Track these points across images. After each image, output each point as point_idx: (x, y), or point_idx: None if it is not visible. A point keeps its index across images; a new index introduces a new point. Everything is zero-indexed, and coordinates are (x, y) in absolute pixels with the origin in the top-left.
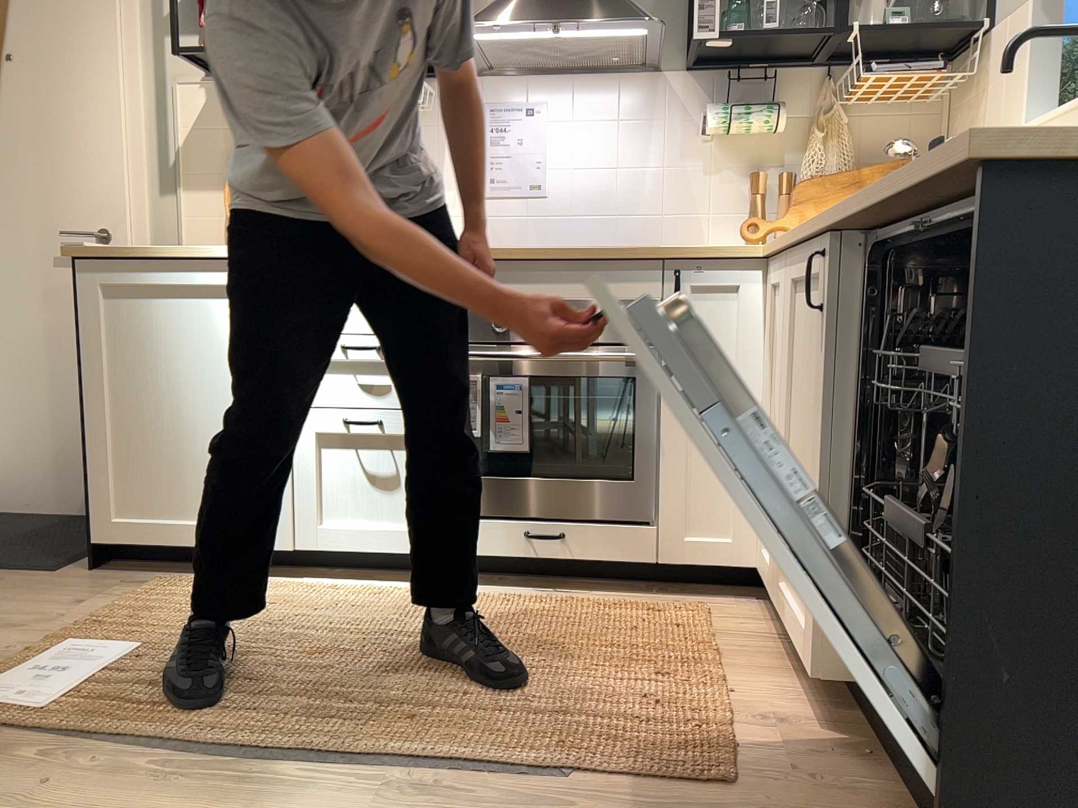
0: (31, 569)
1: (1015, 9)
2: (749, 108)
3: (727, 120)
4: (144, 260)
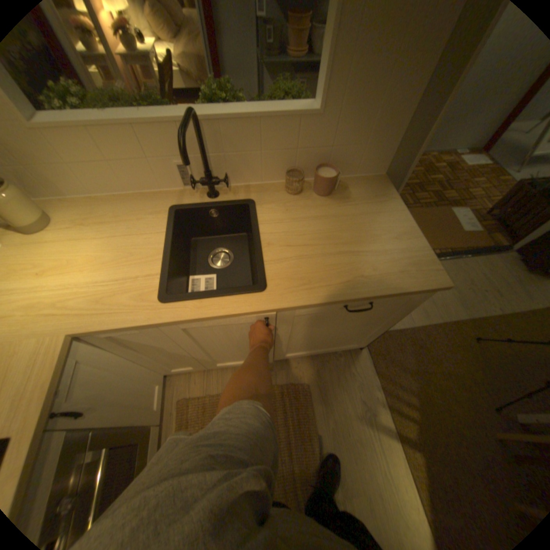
0: None
1: None
2: None
3: None
4: None
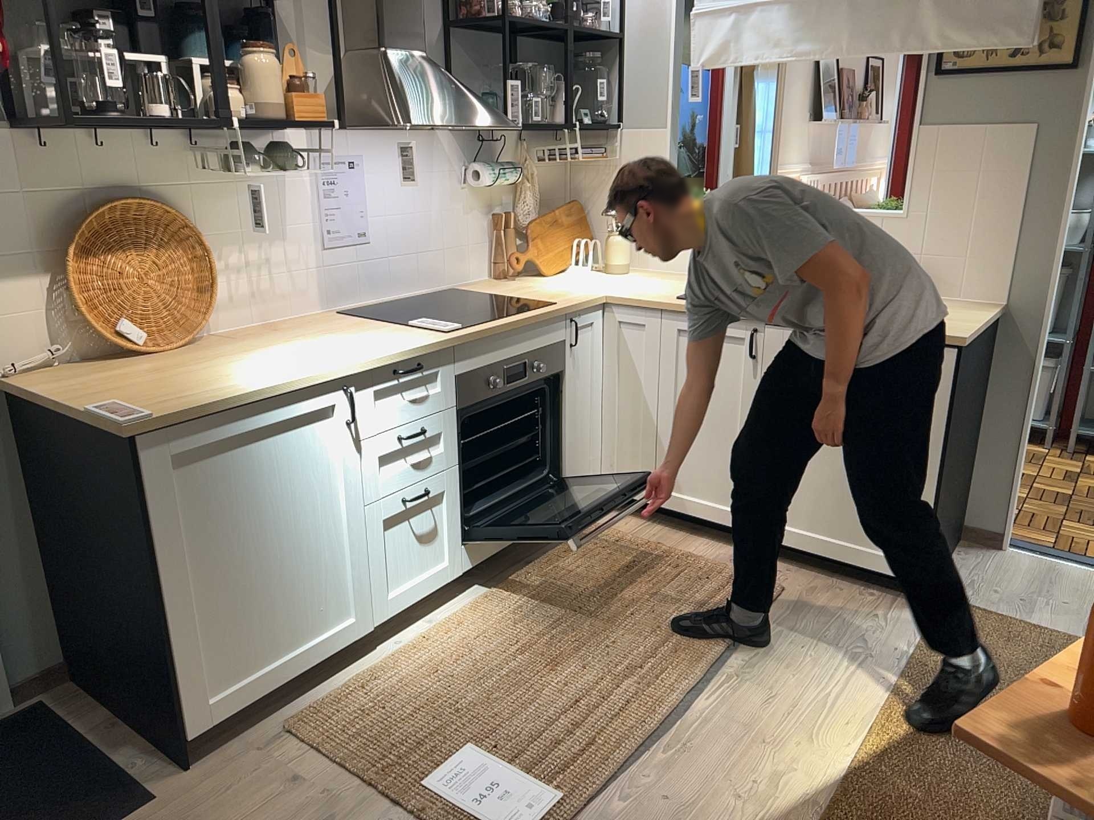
0: (118, 815)
1: (649, 126)
2: (505, 168)
3: (497, 178)
4: (222, 412)
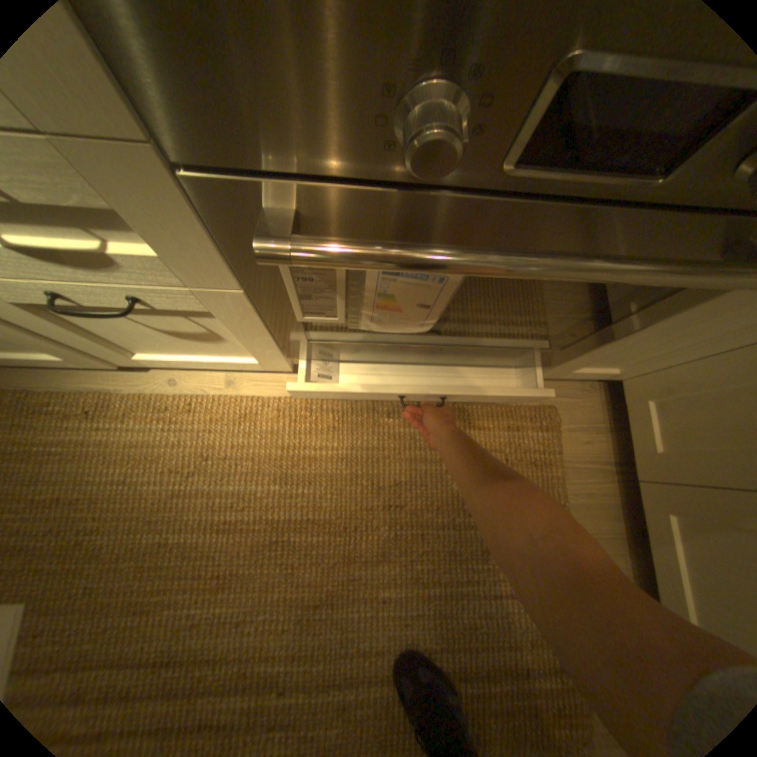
0: None
1: None
2: None
3: None
4: None
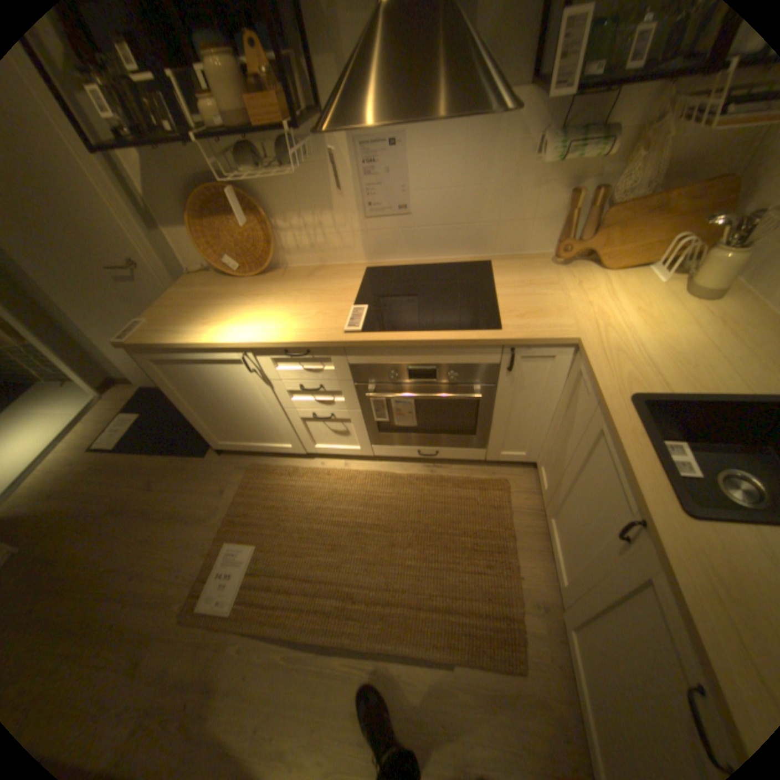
0: (192, 453)
1: None
2: (588, 137)
3: (566, 152)
4: (163, 347)
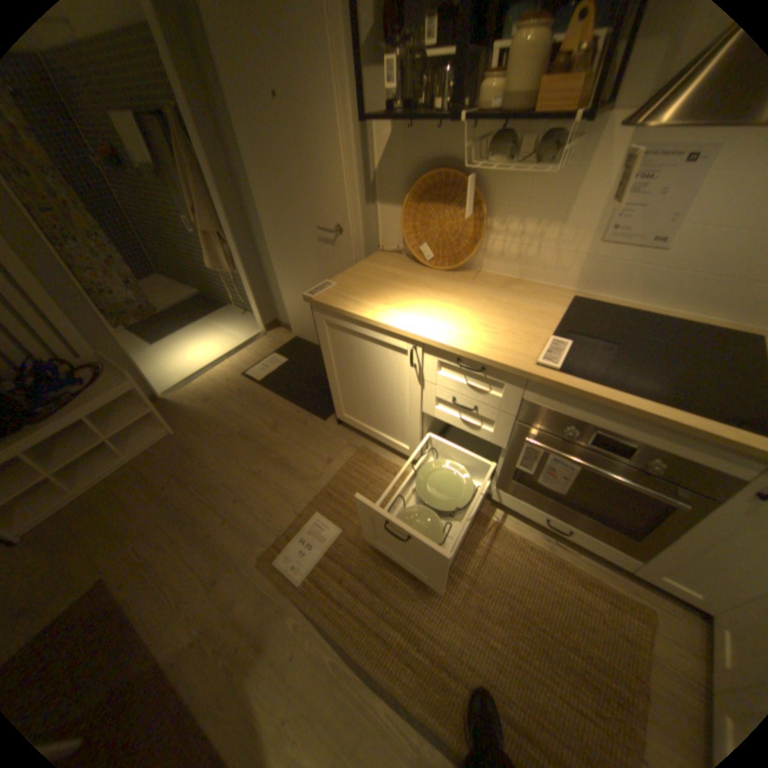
0: (317, 413)
1: None
2: None
3: None
4: (343, 314)
